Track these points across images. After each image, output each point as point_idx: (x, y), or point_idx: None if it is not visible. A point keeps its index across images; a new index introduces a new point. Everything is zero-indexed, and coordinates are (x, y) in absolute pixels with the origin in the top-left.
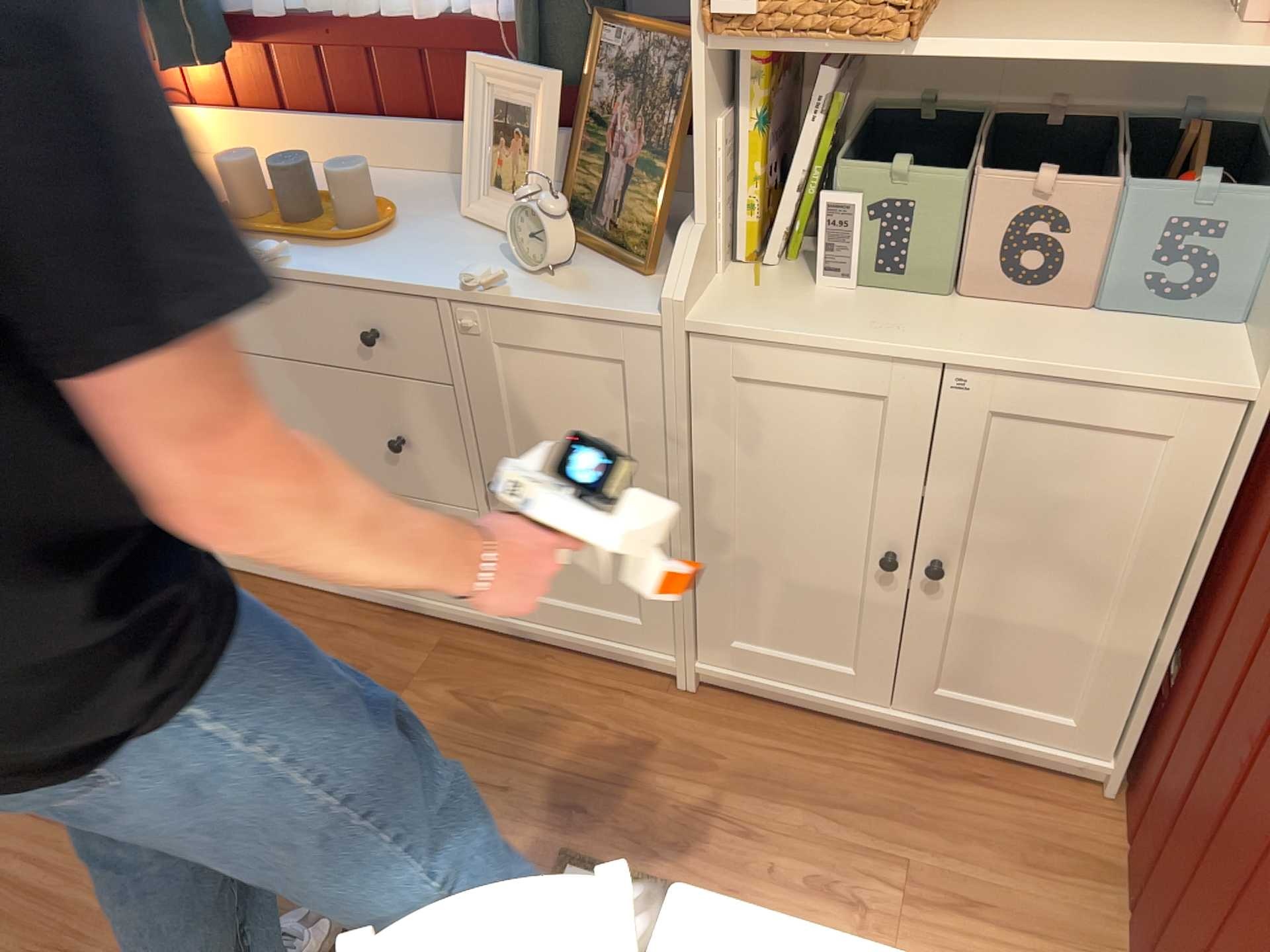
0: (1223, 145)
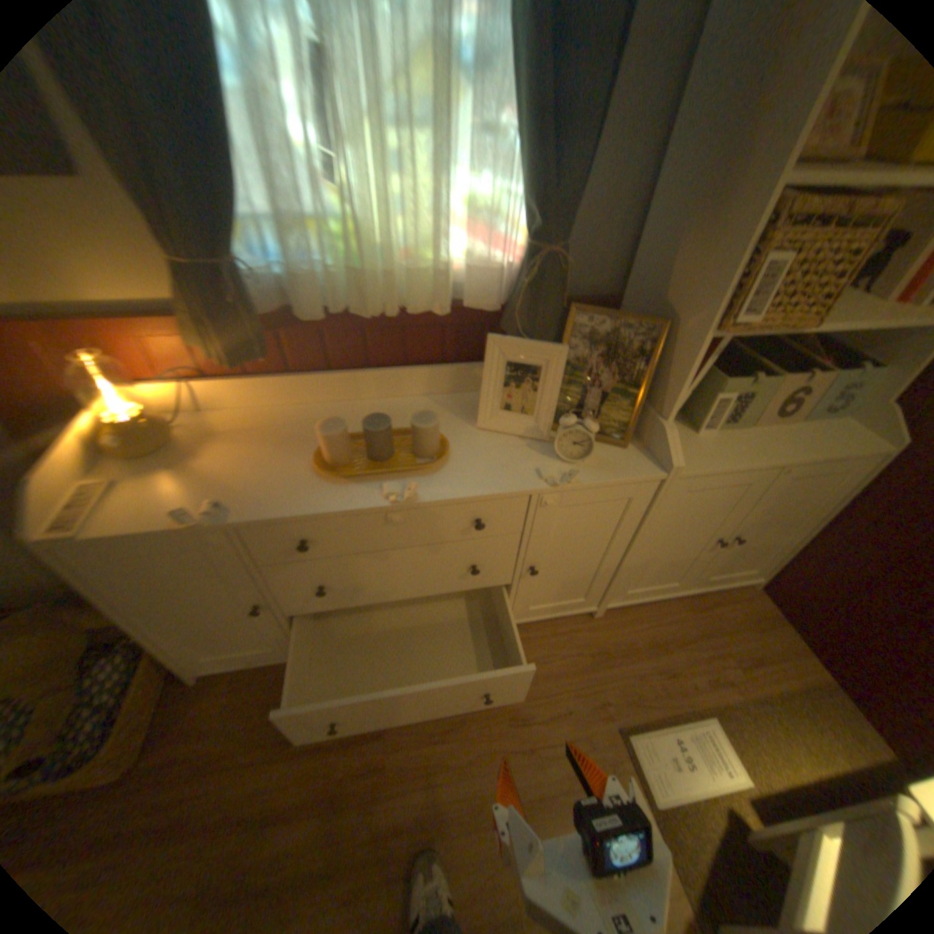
0: (819, 339)
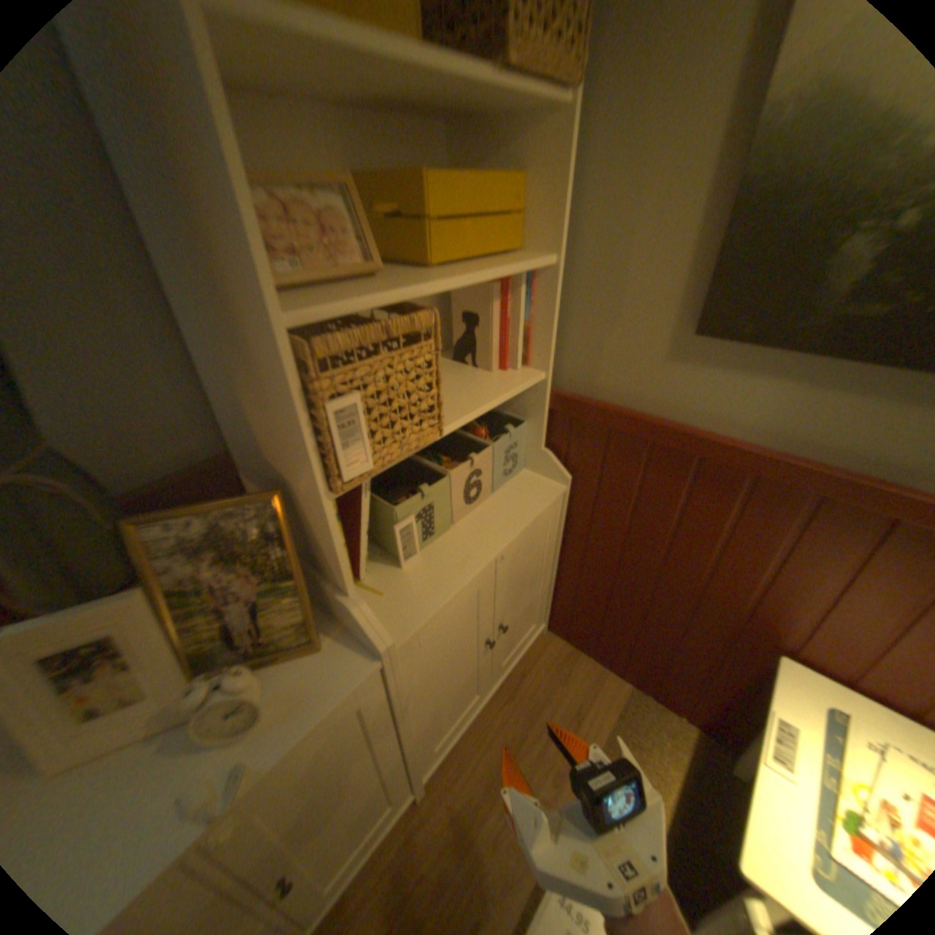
0: None
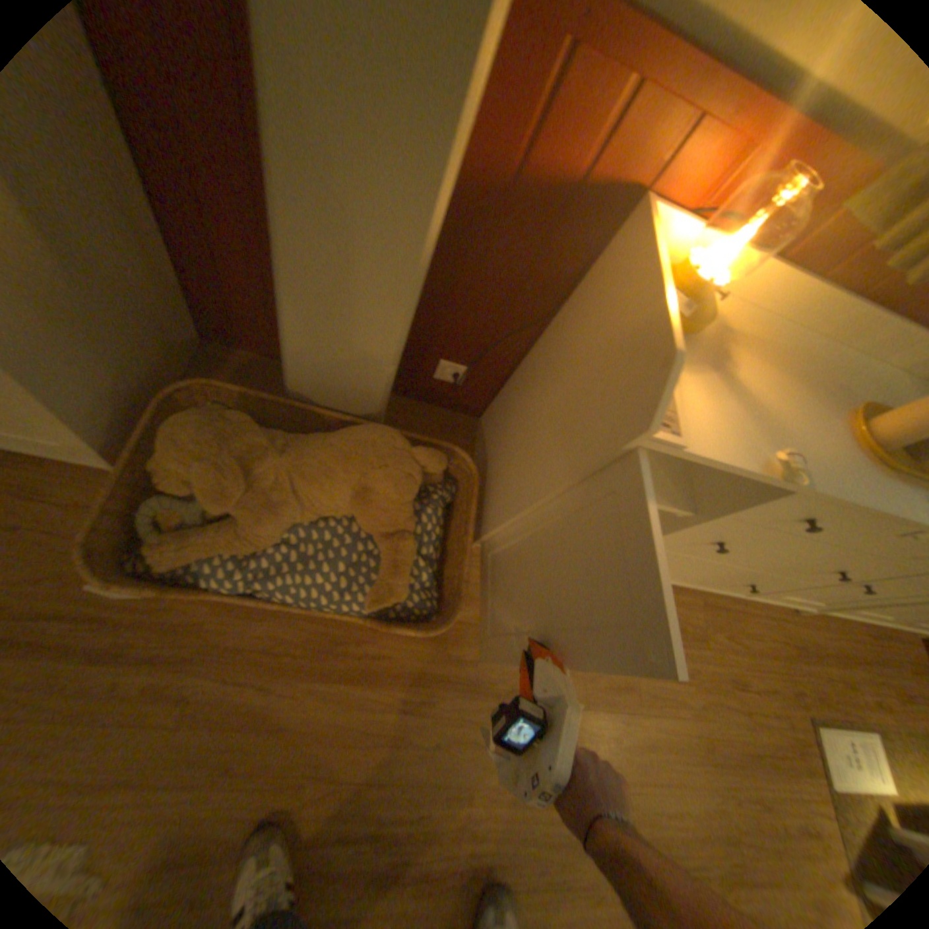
0: None
